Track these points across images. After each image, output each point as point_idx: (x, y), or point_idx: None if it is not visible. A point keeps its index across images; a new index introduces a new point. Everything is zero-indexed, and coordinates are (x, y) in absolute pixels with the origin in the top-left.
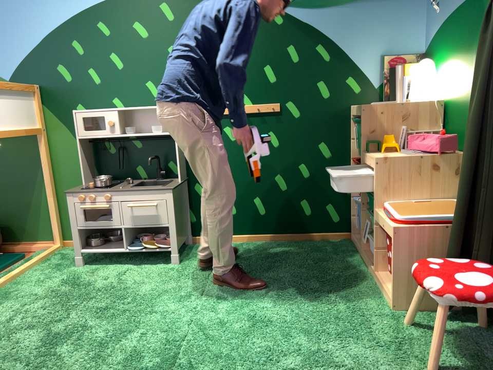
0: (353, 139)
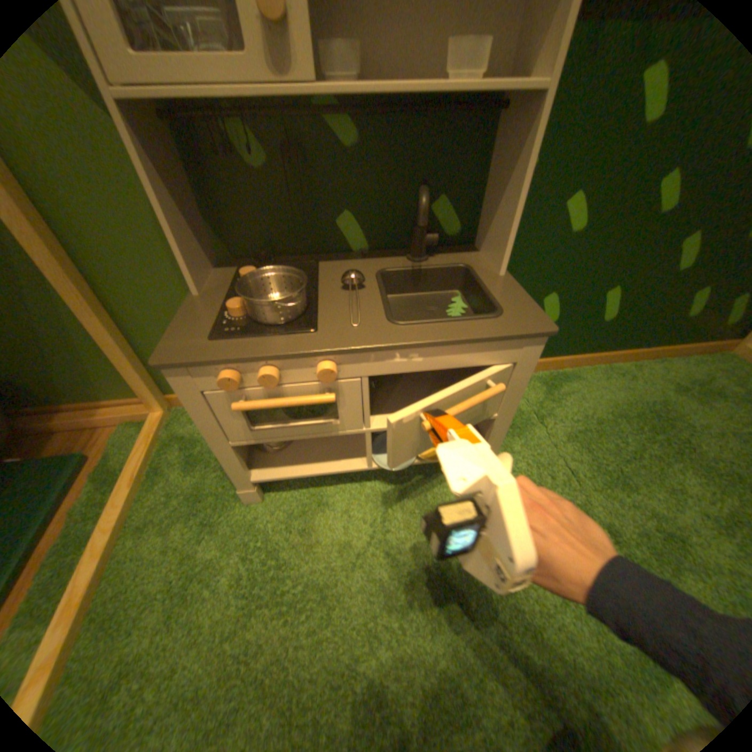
0: None
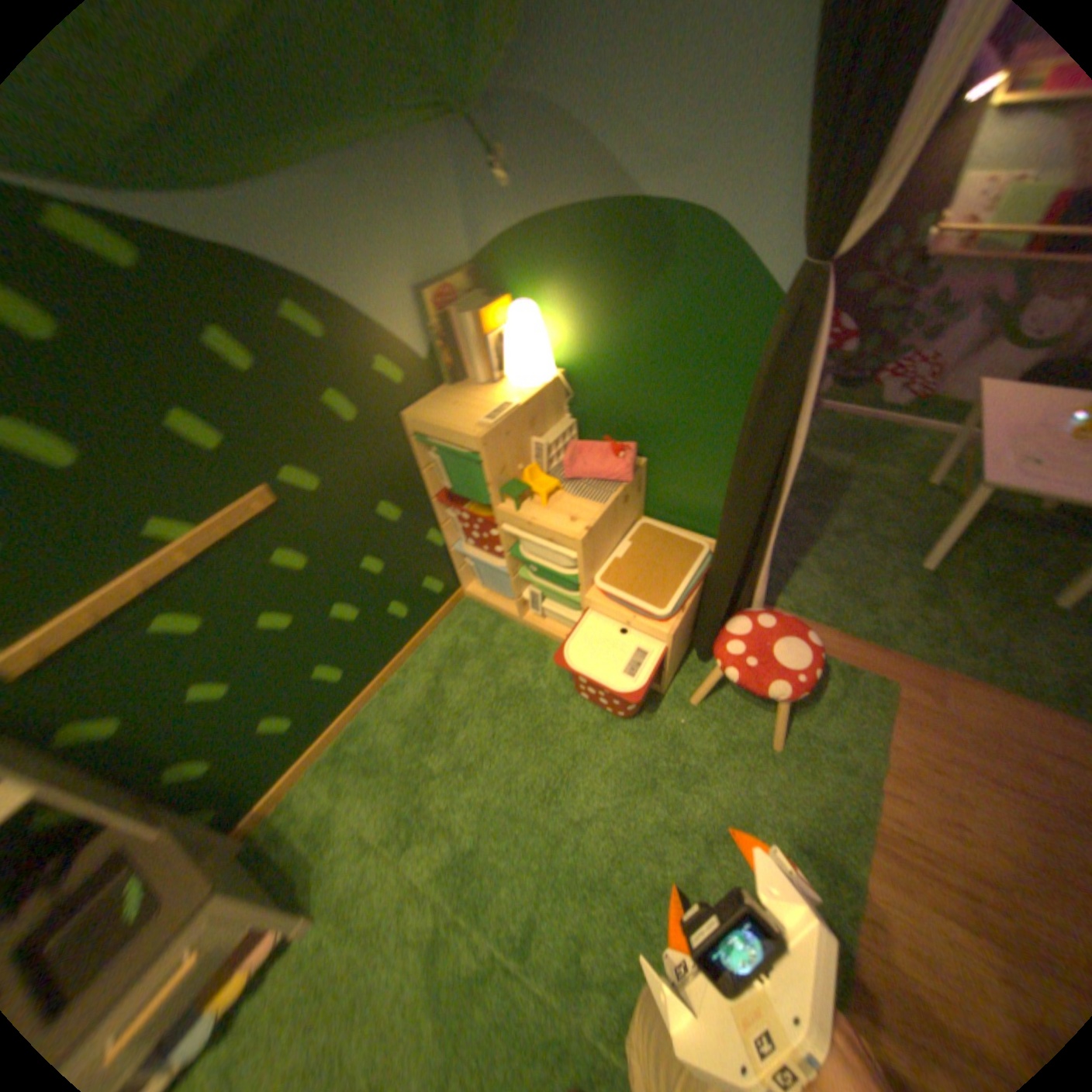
0: (428, 468)
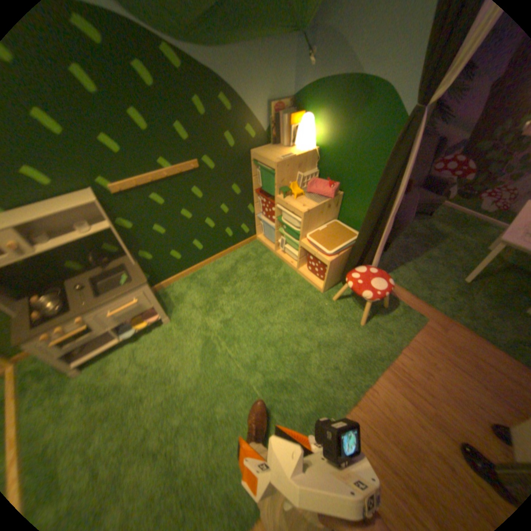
0: (254, 177)
